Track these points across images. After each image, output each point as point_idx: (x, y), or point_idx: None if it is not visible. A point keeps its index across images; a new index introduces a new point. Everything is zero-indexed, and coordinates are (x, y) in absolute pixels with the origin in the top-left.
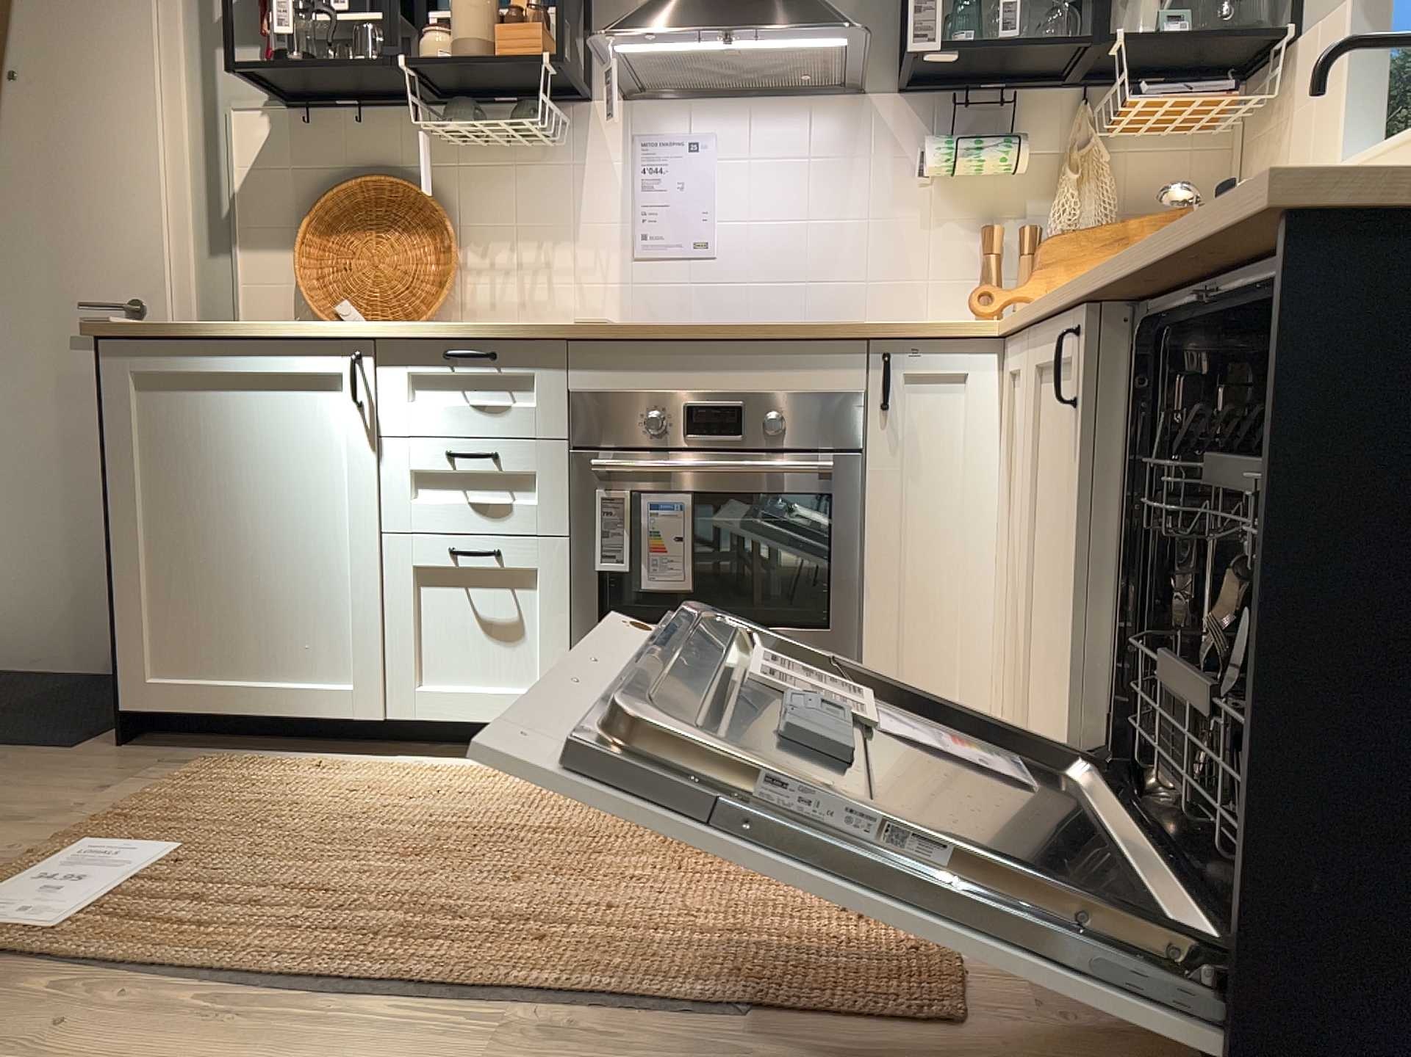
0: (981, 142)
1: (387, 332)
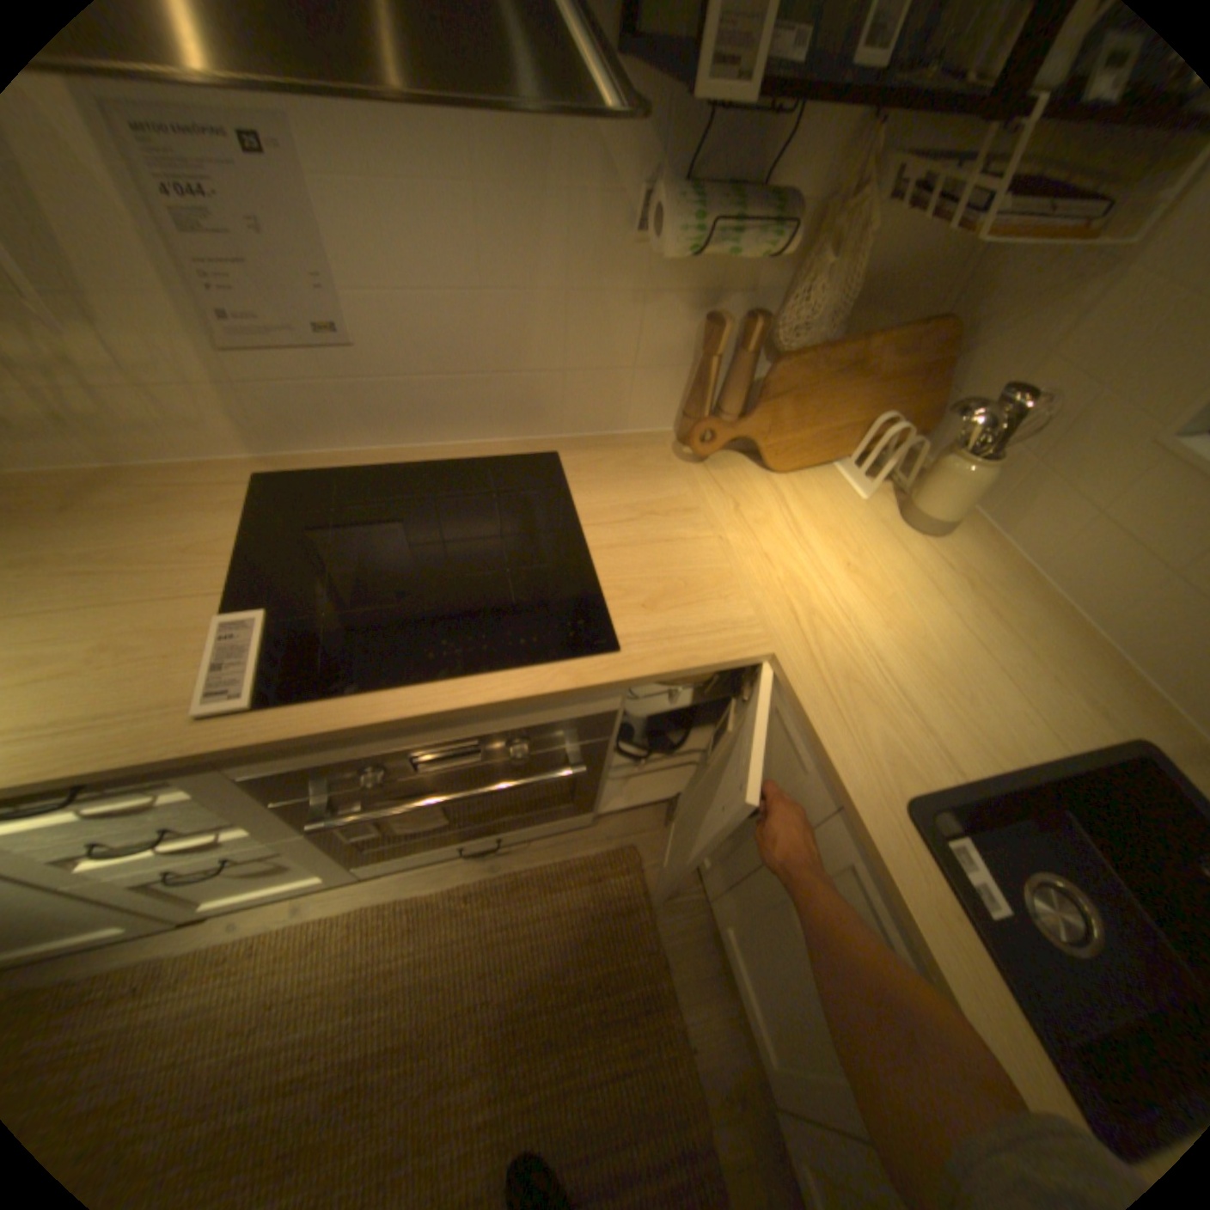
0: (748, 214)
1: None
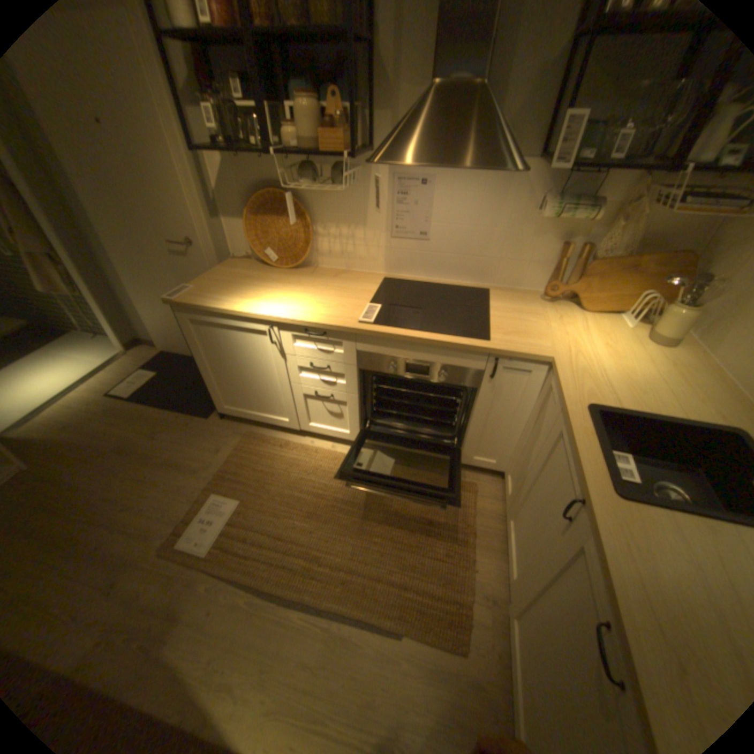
0: (579, 203)
1: (280, 320)
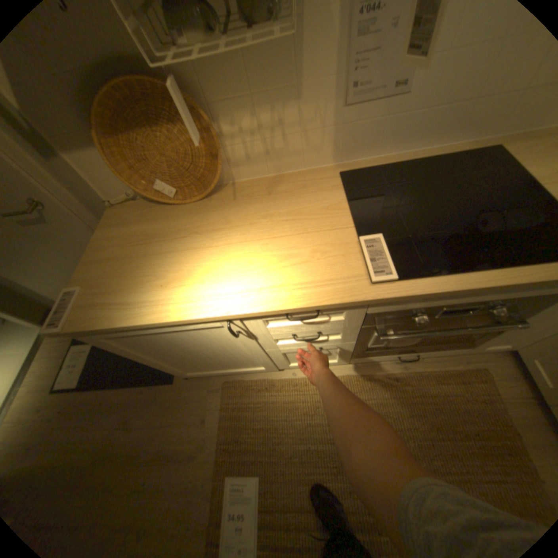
0: None
1: (245, 314)
